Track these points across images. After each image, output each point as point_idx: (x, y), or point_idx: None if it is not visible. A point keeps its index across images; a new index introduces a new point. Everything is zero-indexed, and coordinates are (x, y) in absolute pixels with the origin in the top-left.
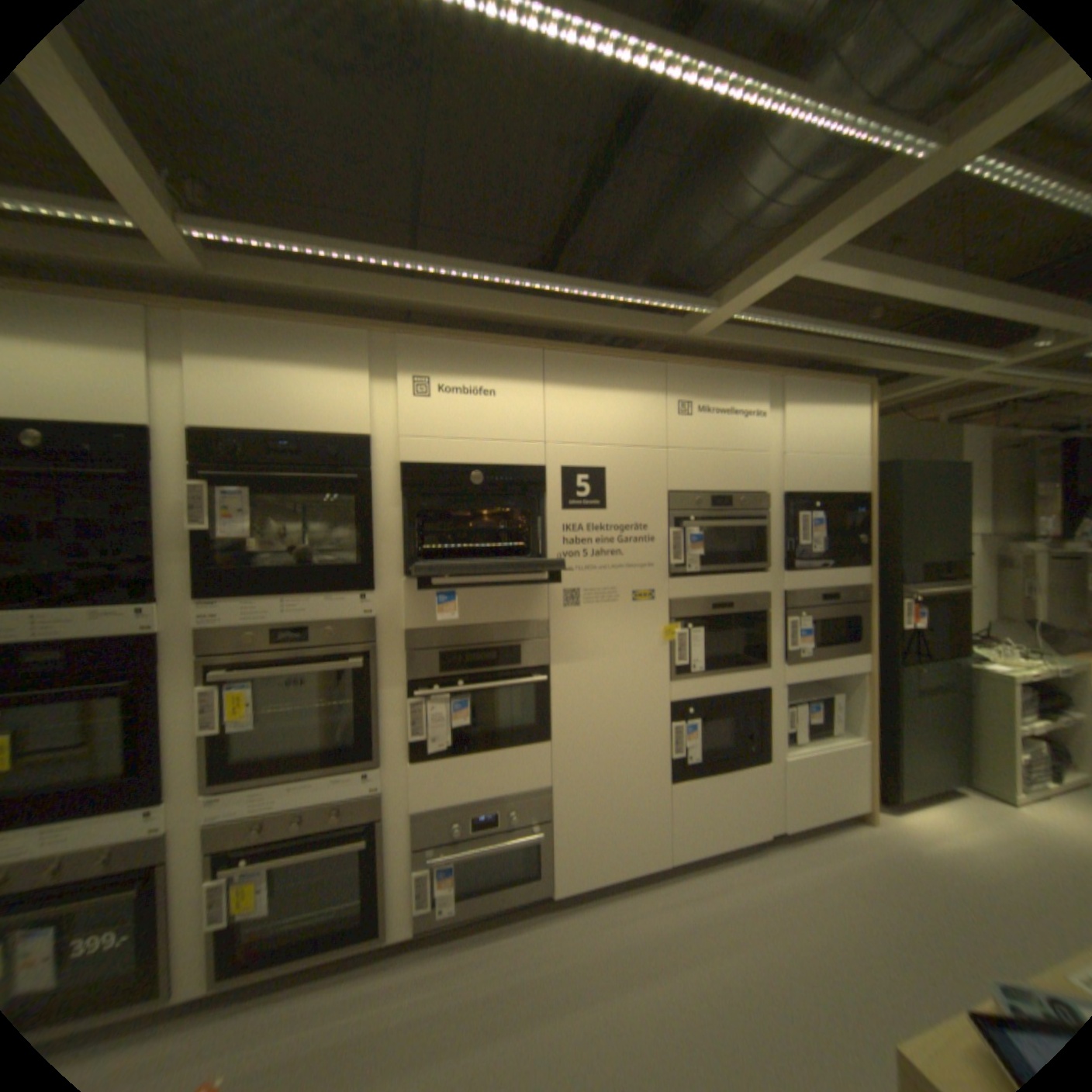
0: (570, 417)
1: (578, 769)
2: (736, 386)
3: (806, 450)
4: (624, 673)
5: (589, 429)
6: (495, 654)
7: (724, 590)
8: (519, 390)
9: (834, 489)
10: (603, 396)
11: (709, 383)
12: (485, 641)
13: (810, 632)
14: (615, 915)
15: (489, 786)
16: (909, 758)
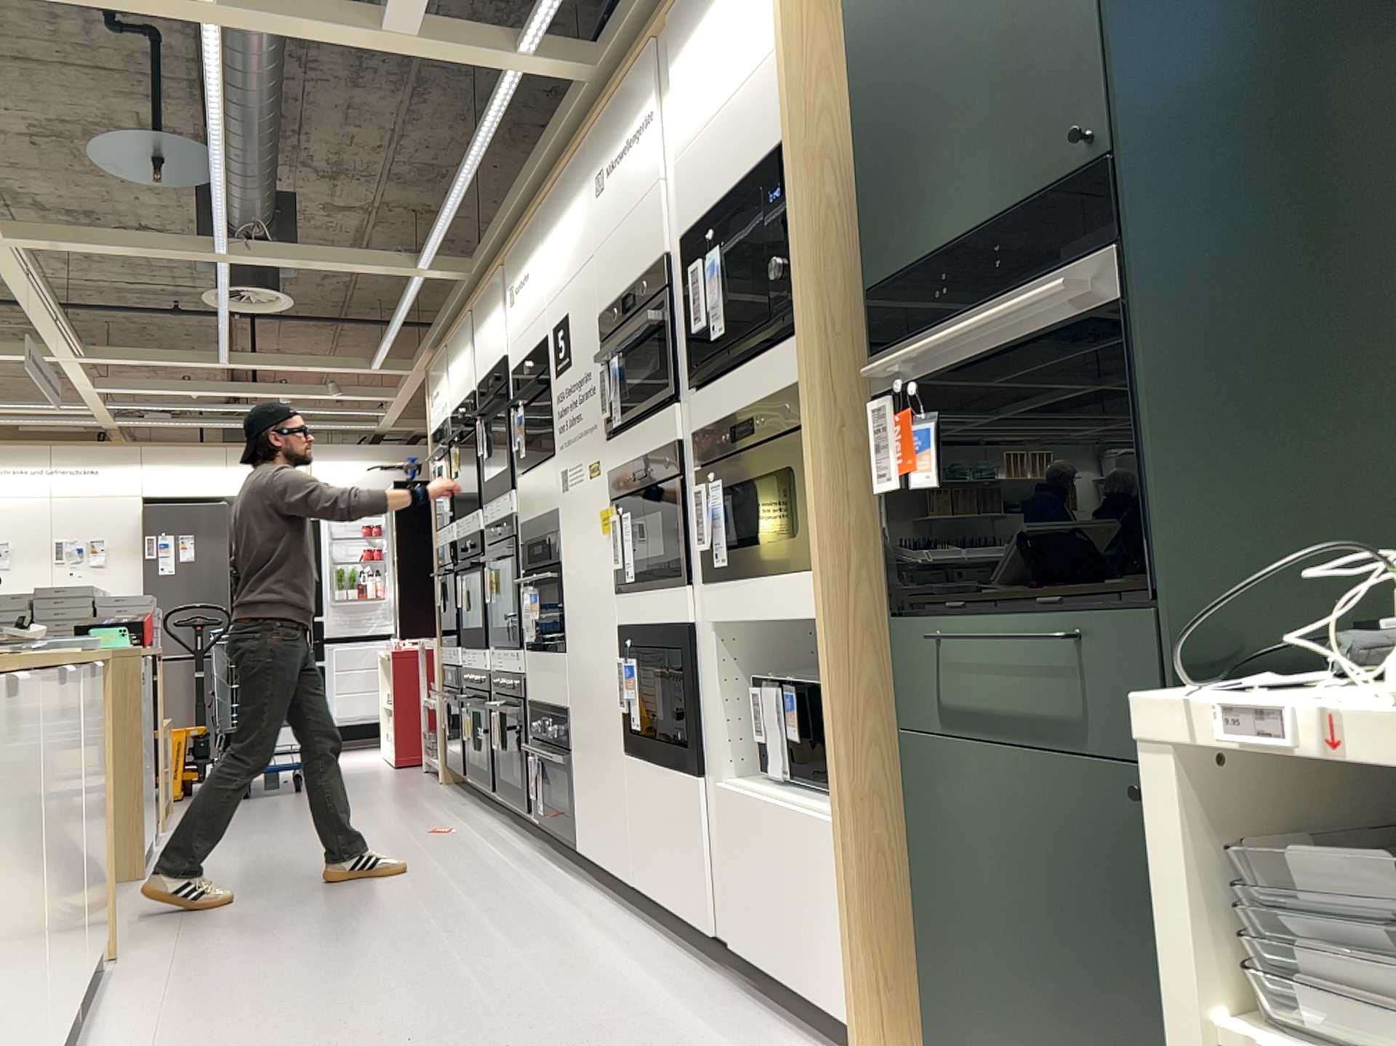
0: (552, 267)
1: (577, 696)
2: (629, 100)
3: (697, 132)
4: (591, 579)
5: (559, 272)
6: (541, 548)
7: (641, 447)
8: (534, 261)
9: (735, 179)
10: (562, 224)
11: (612, 124)
12: (539, 534)
13: (715, 513)
14: (585, 899)
15: (547, 691)
16: (942, 935)
